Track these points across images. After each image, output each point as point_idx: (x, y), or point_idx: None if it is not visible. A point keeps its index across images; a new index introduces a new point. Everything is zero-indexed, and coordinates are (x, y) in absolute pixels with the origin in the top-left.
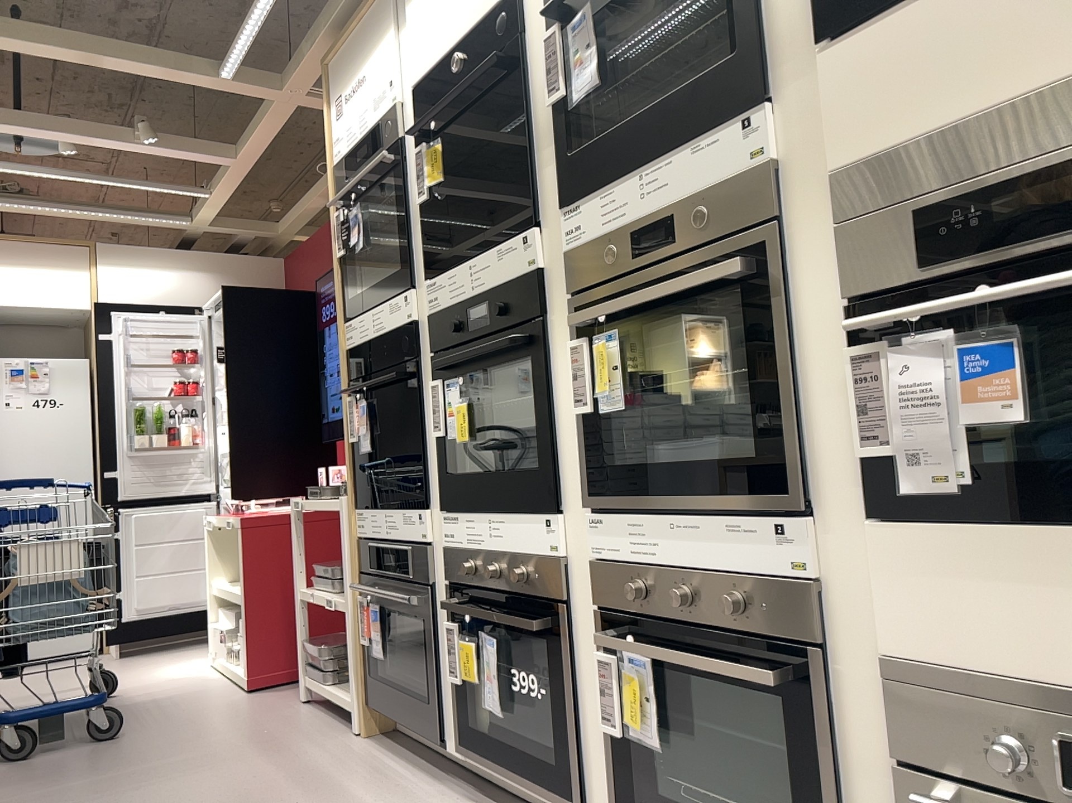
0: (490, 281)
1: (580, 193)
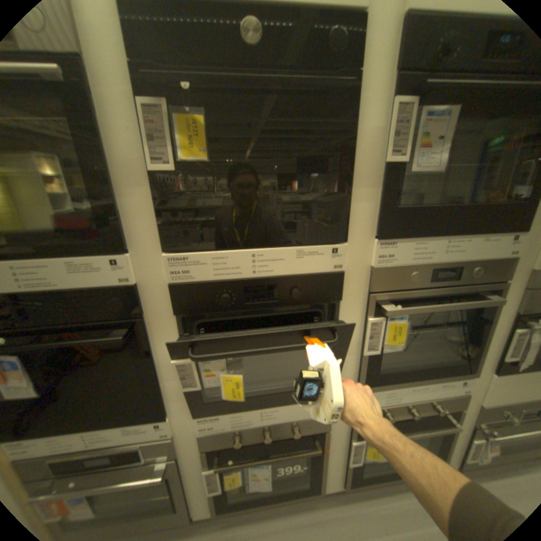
0: (285, 271)
1: (401, 235)
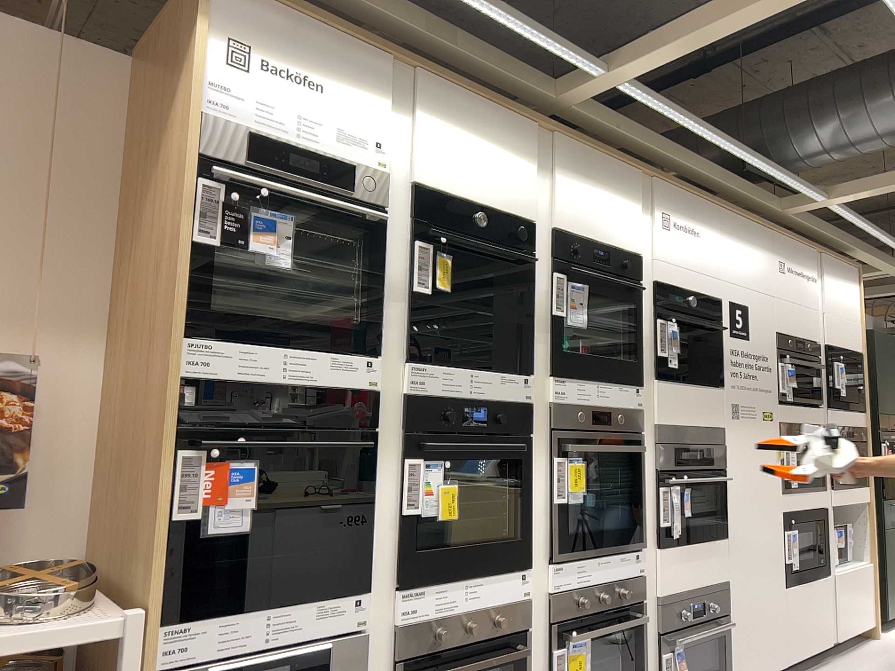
0: (491, 394)
1: (562, 374)
